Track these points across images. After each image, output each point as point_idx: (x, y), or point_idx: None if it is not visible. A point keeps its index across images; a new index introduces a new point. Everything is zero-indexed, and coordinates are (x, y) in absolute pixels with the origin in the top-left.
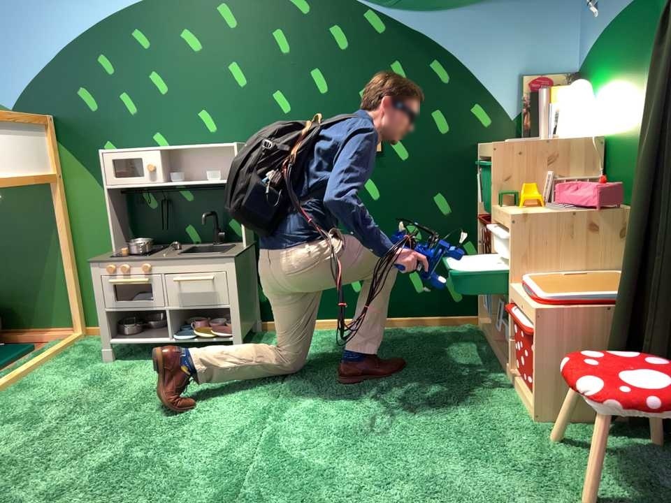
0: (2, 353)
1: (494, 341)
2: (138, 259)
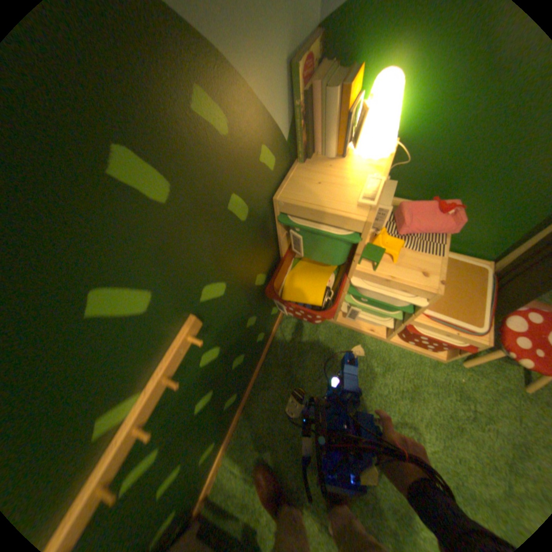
0: None
1: (338, 320)
2: None
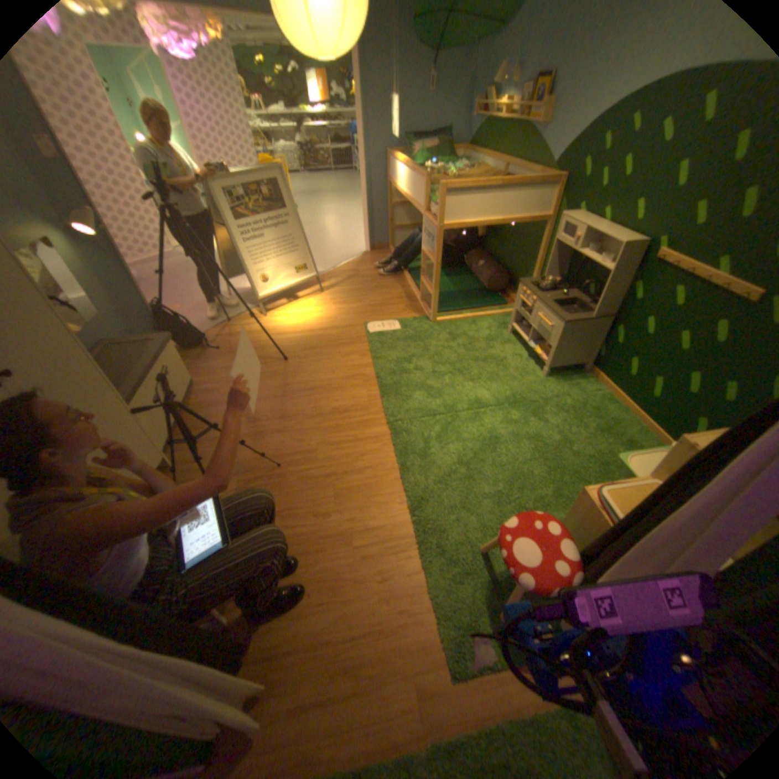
0: (492, 301)
1: None
2: (532, 293)
